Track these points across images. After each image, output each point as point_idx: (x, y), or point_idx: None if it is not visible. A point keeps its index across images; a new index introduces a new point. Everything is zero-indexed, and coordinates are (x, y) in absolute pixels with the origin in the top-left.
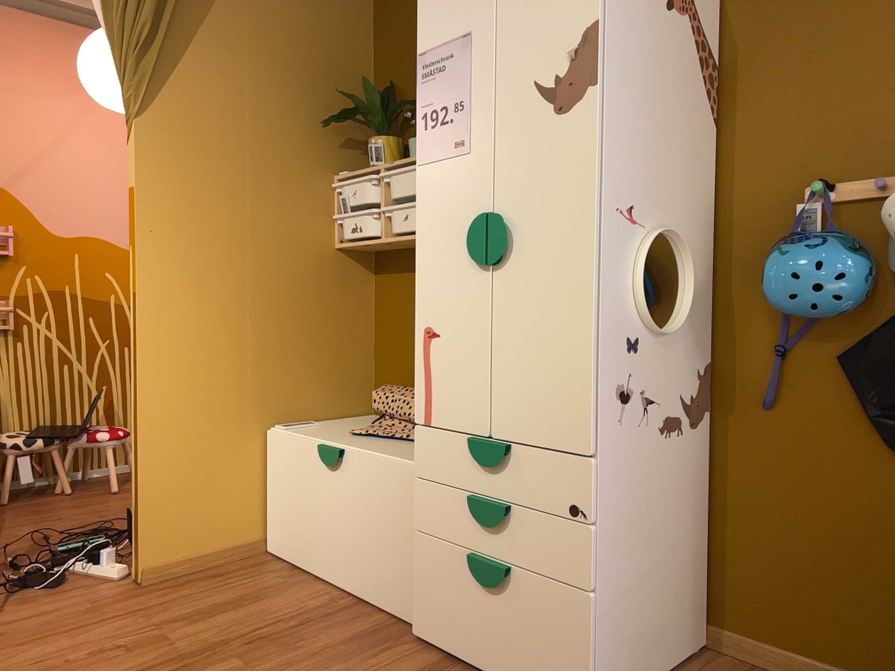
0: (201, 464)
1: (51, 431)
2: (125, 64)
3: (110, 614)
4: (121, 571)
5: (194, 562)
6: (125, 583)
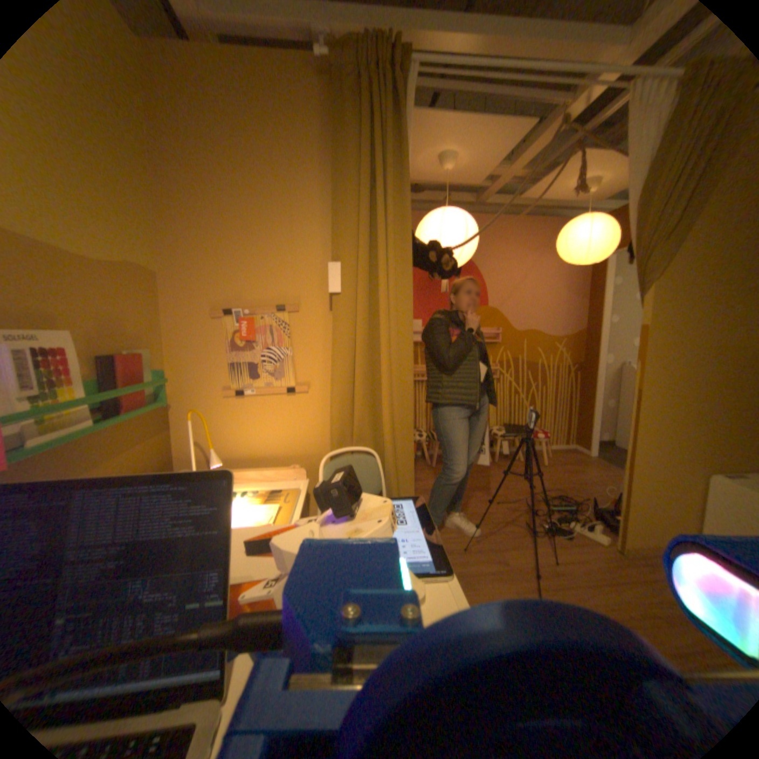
0: (667, 493)
1: (514, 429)
2: (651, 245)
3: (627, 578)
4: (604, 539)
5: (656, 550)
6: (614, 551)
